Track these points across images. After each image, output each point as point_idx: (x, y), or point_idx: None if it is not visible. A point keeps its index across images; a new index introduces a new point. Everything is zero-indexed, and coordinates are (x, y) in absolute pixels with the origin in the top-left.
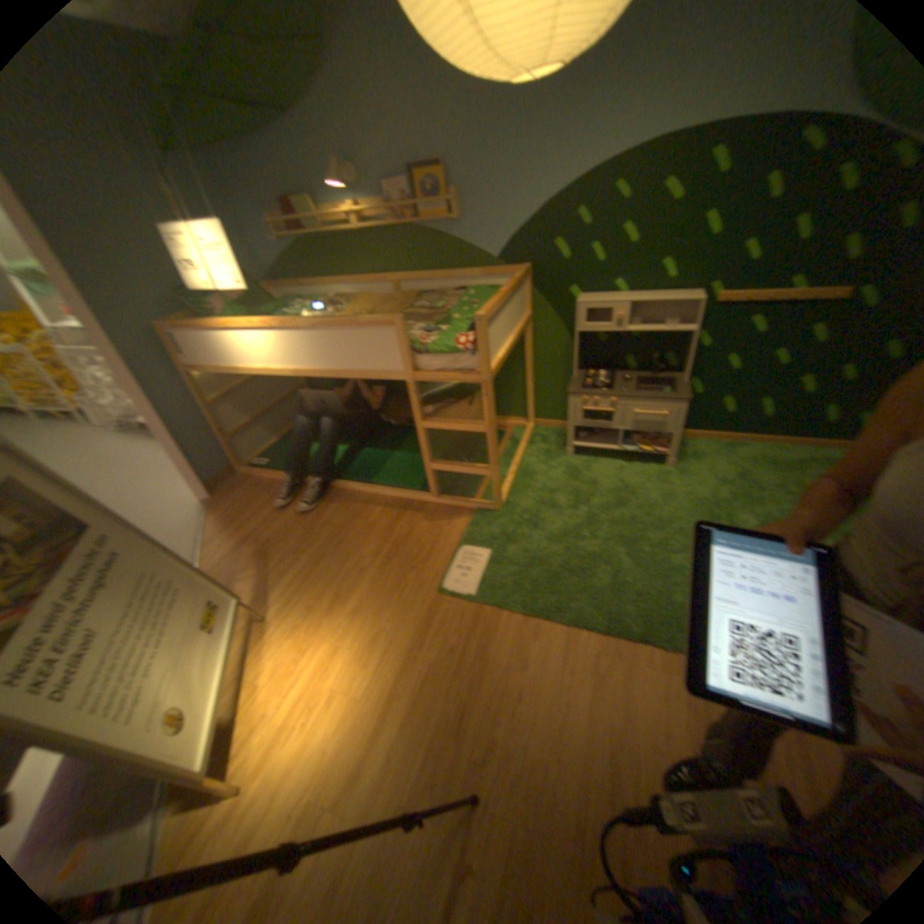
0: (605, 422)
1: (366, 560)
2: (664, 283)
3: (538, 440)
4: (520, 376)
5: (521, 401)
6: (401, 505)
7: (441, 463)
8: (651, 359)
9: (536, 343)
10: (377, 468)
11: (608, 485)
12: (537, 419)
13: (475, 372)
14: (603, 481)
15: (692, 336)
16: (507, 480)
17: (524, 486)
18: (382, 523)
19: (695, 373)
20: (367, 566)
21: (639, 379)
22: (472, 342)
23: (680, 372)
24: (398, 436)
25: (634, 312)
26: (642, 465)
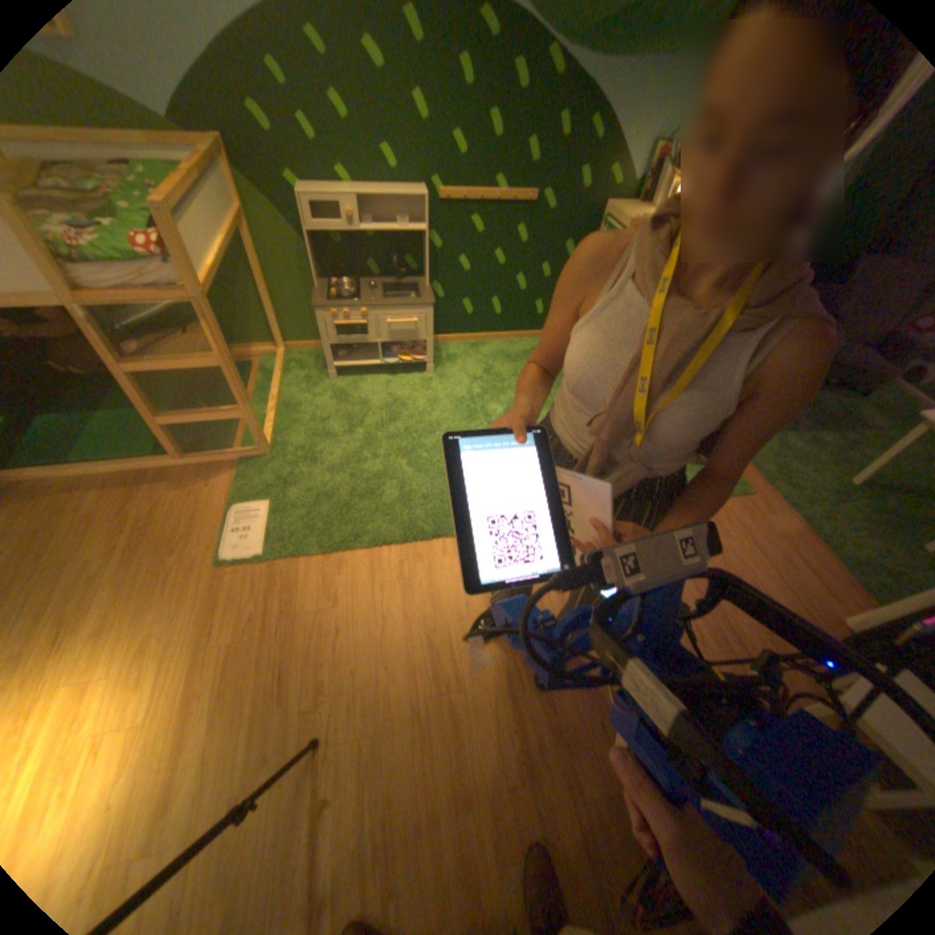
0: (360, 336)
1: (91, 564)
2: (385, 175)
3: (294, 366)
4: (250, 290)
5: (260, 322)
6: (126, 480)
7: (167, 414)
8: (391, 263)
9: (257, 246)
10: (67, 439)
11: (378, 402)
12: (286, 342)
13: (175, 286)
14: (372, 398)
15: (424, 237)
16: (266, 418)
17: (289, 421)
18: (102, 510)
19: (434, 277)
20: (97, 571)
21: (384, 286)
22: (155, 243)
23: (420, 276)
24: (90, 390)
25: (362, 209)
26: (405, 376)
